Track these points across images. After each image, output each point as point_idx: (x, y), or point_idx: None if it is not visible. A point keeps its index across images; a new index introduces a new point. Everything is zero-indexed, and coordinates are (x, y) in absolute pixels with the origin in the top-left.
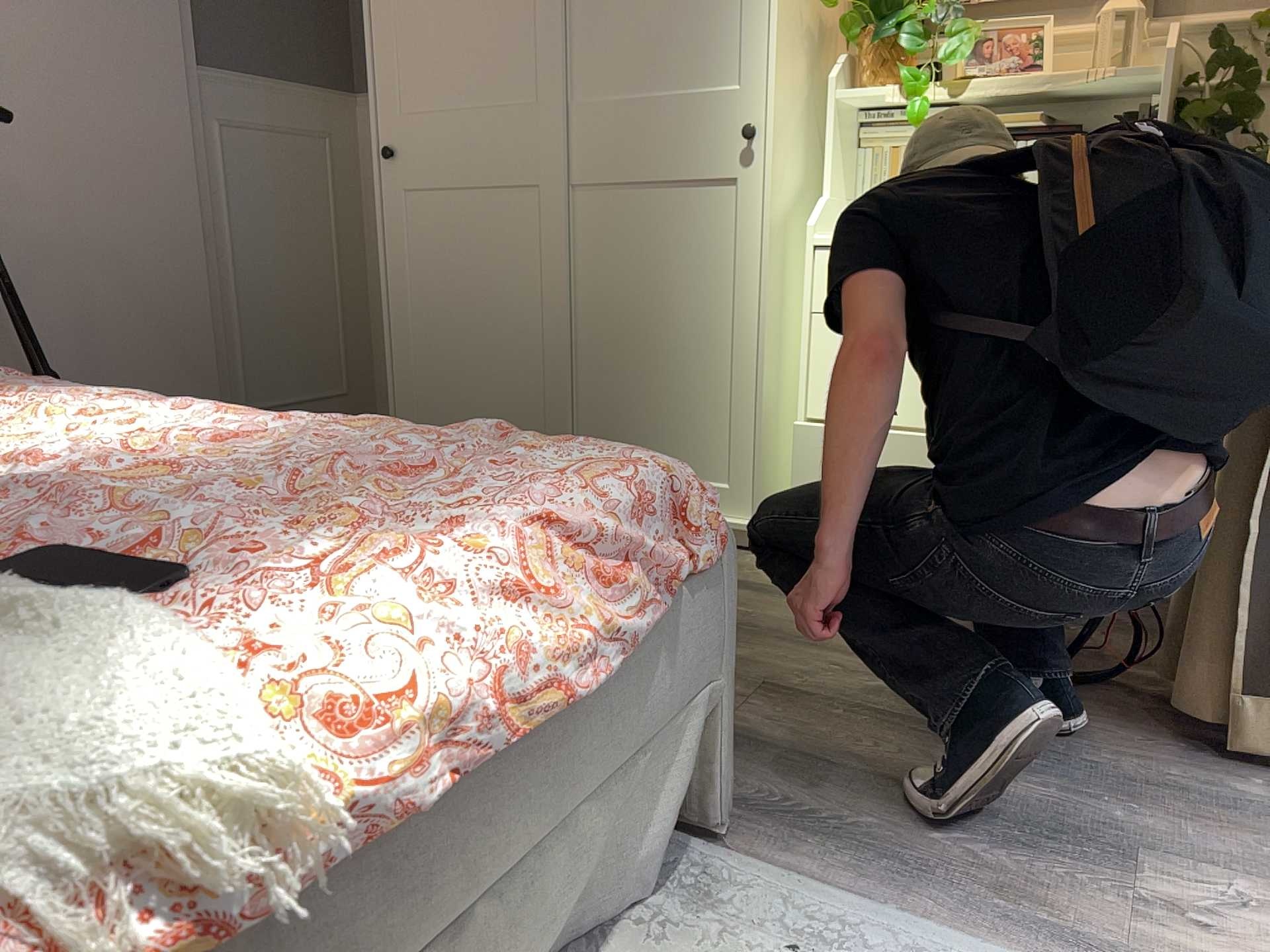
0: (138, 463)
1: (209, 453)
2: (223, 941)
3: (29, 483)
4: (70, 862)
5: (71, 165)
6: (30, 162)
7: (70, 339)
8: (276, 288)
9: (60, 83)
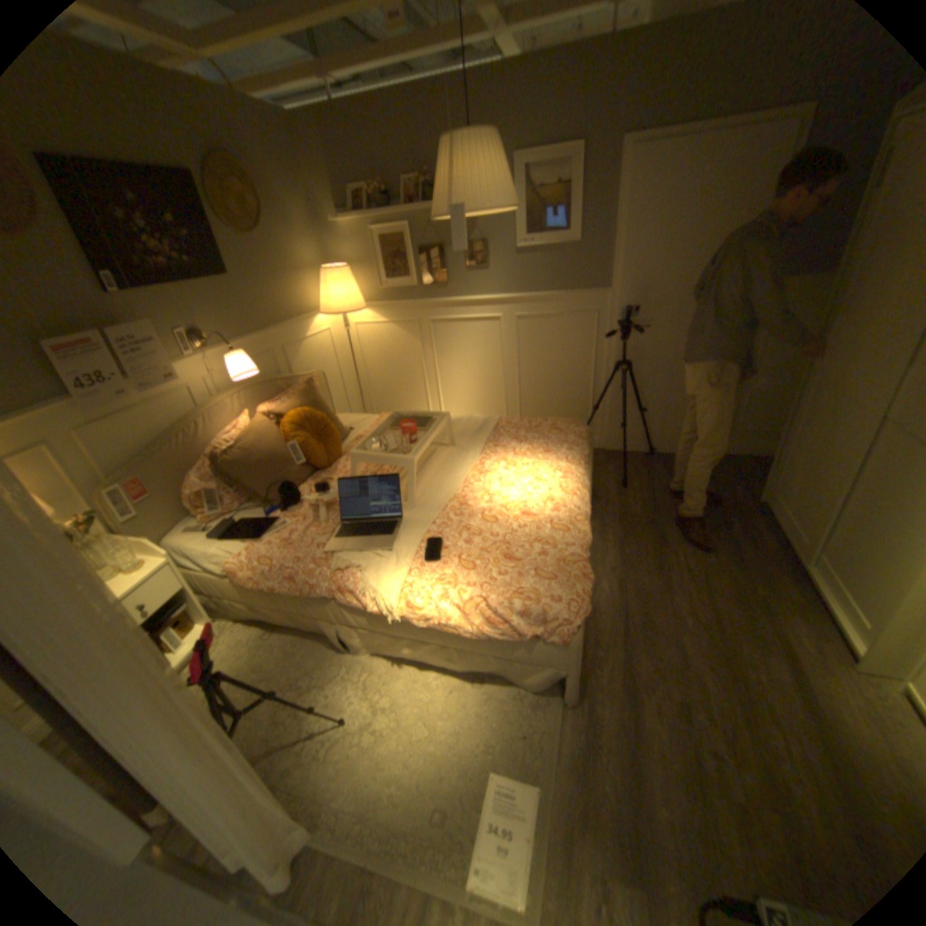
0: (511, 508)
1: (515, 517)
2: (392, 616)
3: (483, 507)
4: (375, 596)
5: (682, 331)
6: (665, 332)
7: (661, 394)
8: (779, 379)
9: (687, 300)
